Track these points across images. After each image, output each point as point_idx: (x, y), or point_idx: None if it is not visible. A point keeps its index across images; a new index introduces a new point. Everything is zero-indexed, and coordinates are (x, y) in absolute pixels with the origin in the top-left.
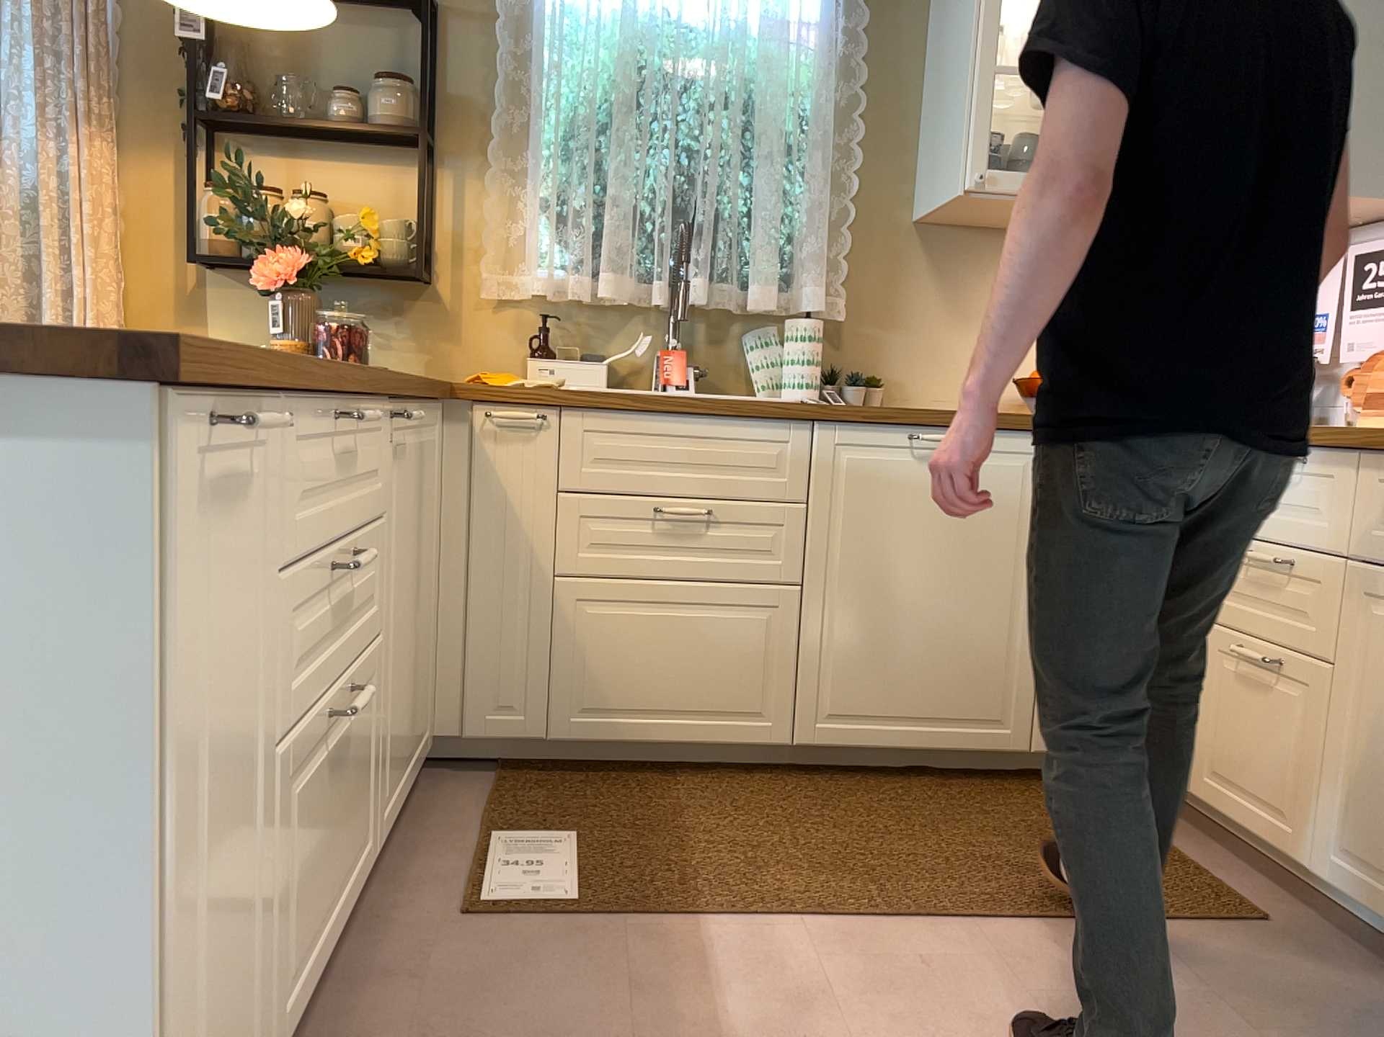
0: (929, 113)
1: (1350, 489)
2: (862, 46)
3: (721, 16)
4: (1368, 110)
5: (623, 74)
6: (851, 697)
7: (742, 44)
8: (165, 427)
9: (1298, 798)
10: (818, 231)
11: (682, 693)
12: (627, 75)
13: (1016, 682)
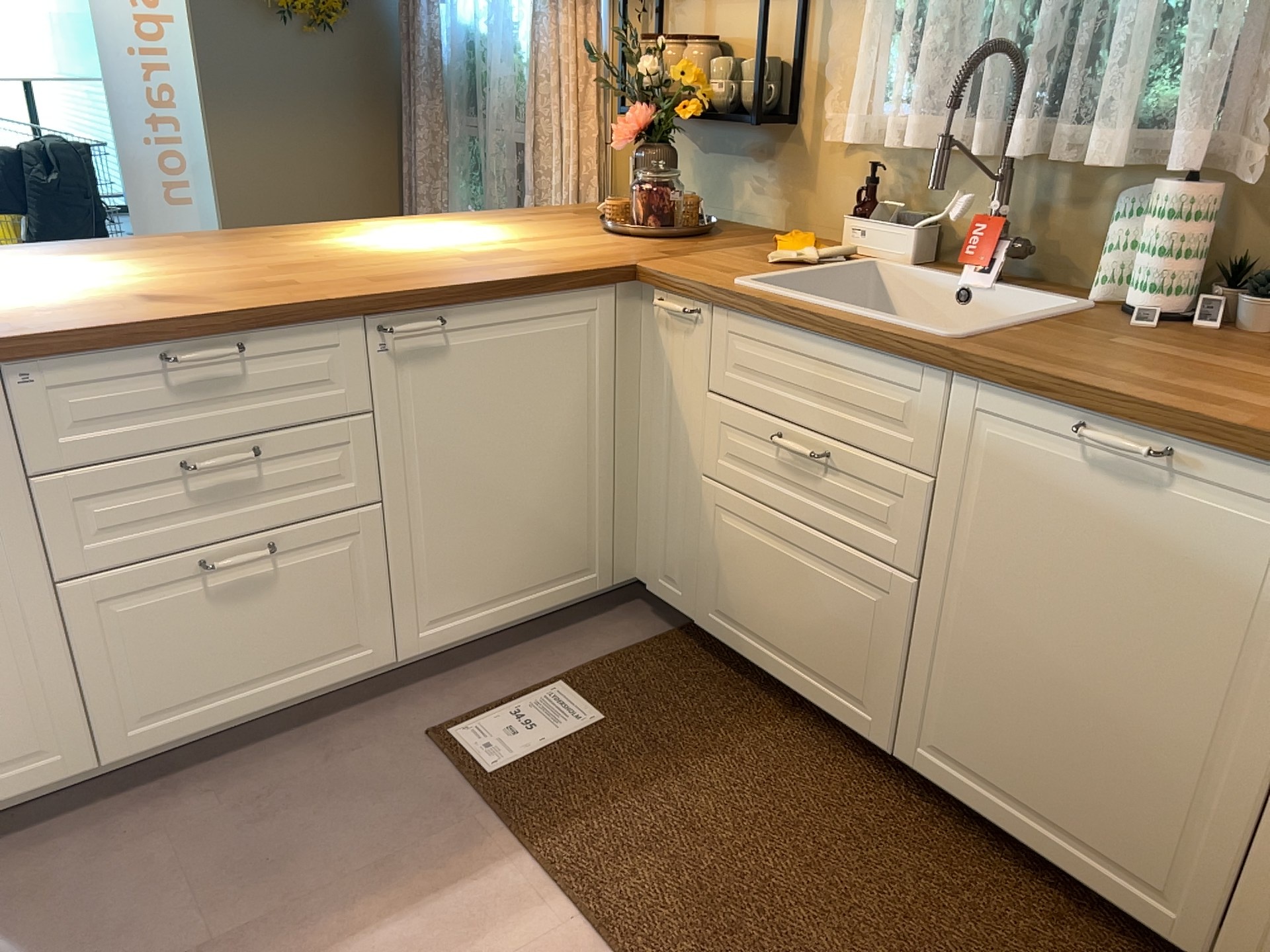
0: None
1: None
2: None
3: None
4: None
5: None
6: (957, 738)
7: None
8: None
9: None
10: (1233, 34)
11: (793, 637)
12: None
13: (1197, 857)
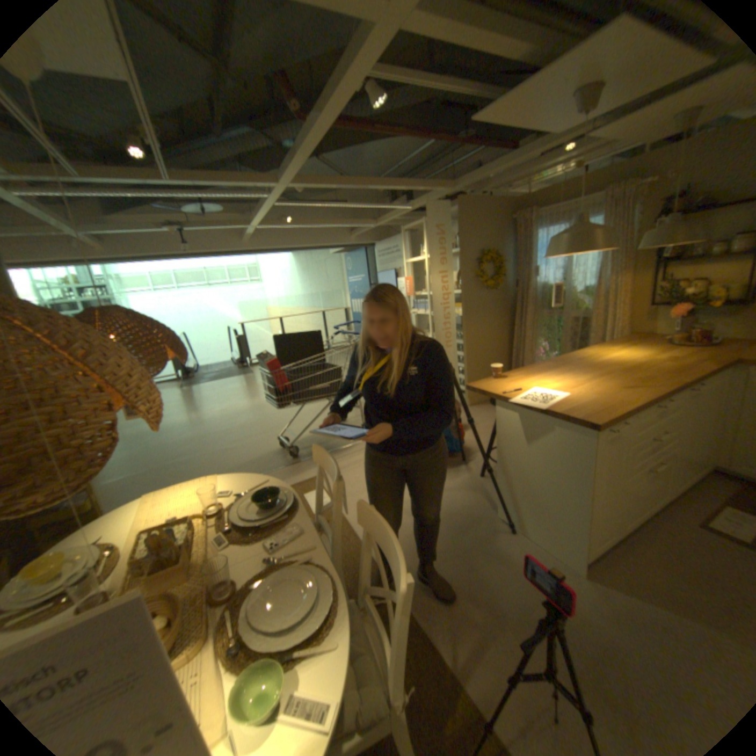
0: None
1: None
2: None
3: None
4: None
5: None
6: None
7: None
8: (604, 432)
9: None
10: None
11: None
12: None
13: None
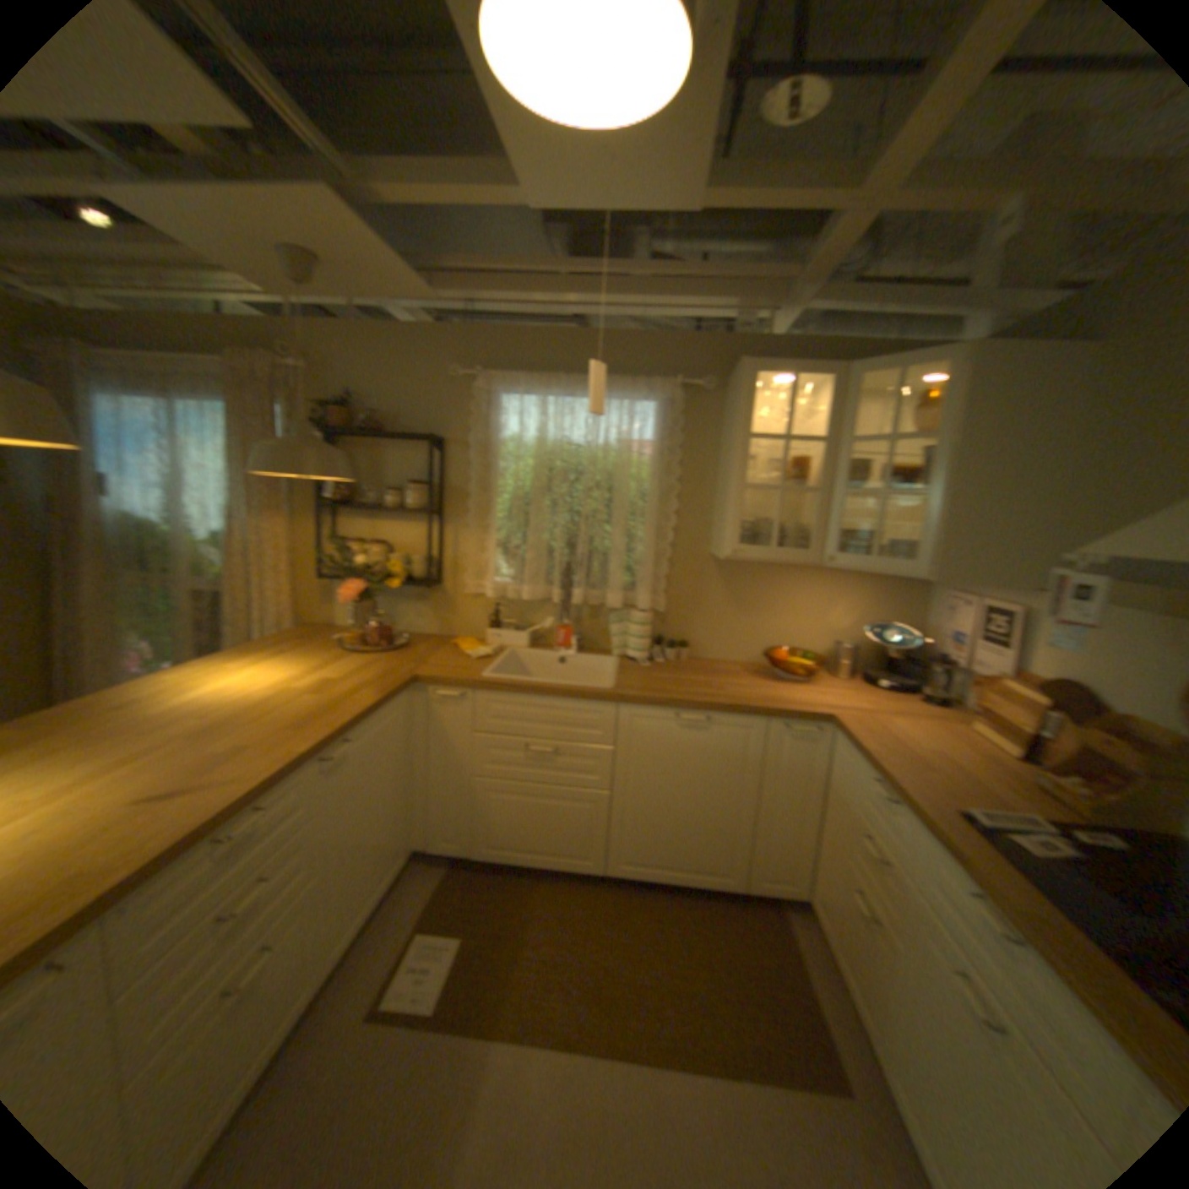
0: (721, 493)
1: (924, 844)
2: (680, 455)
3: (595, 443)
4: (992, 530)
5: (539, 478)
6: (640, 855)
7: (610, 455)
8: None
9: (883, 1018)
10: (651, 562)
11: (545, 843)
12: (541, 479)
13: (740, 856)
